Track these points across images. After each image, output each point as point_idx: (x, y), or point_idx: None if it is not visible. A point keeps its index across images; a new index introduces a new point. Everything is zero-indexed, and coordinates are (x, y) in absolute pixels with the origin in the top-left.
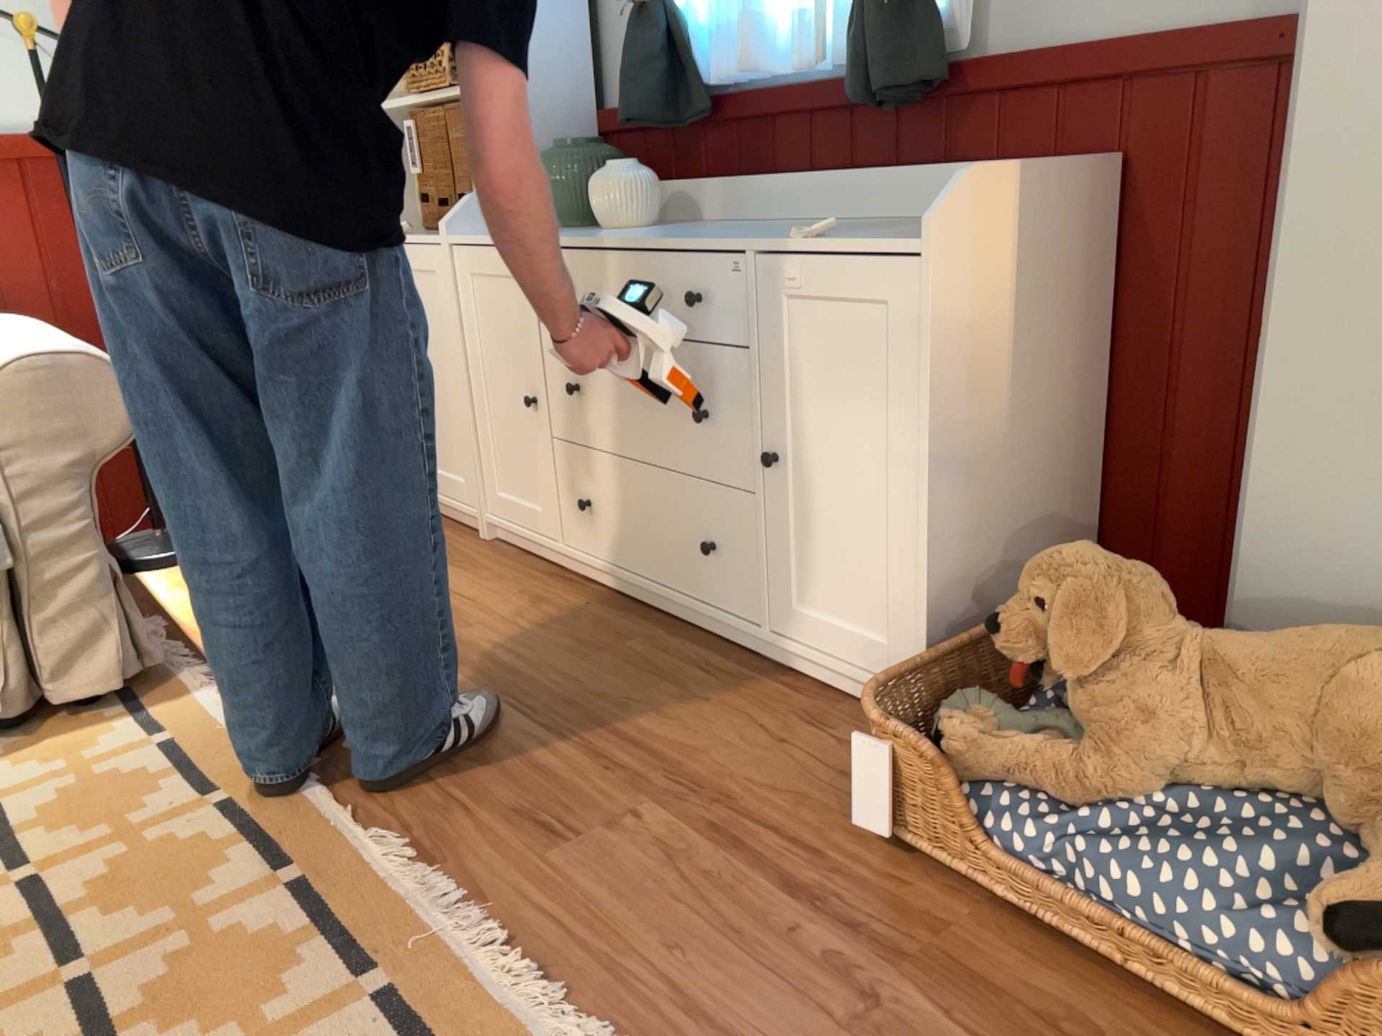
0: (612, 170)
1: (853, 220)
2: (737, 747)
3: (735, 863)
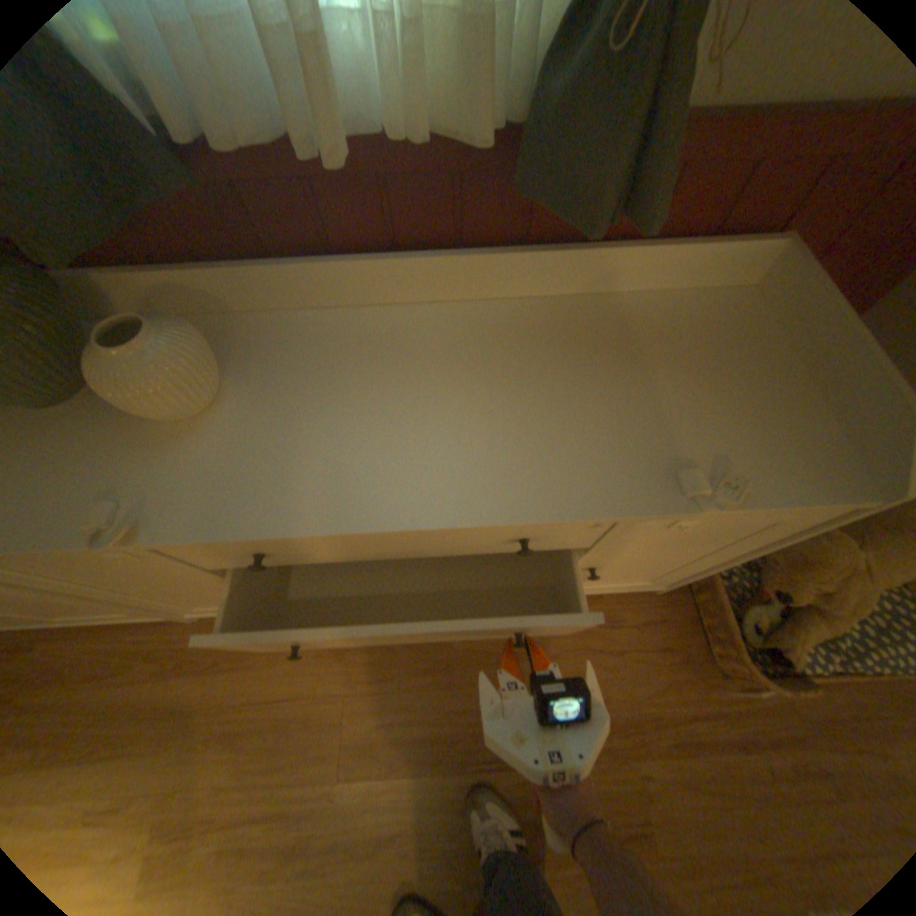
0: (132, 352)
1: (490, 297)
2: (613, 676)
3: (712, 757)
